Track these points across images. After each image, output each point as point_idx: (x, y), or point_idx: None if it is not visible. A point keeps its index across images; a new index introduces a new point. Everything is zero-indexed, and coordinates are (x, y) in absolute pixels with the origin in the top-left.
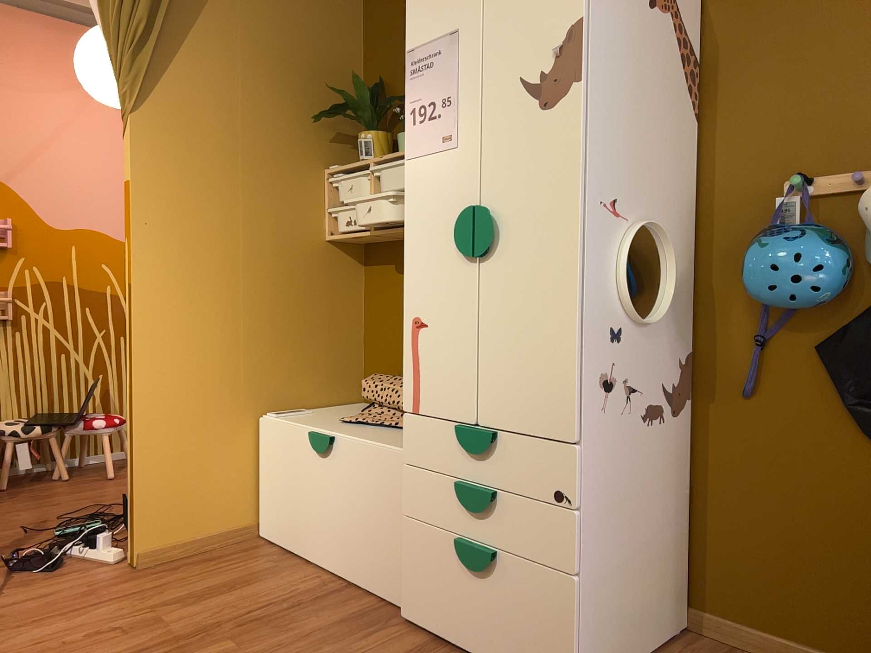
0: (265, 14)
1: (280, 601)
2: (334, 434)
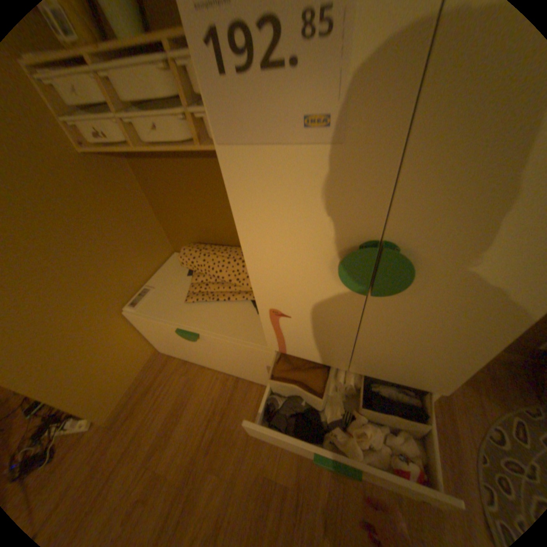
0: None
1: (212, 413)
2: (197, 329)
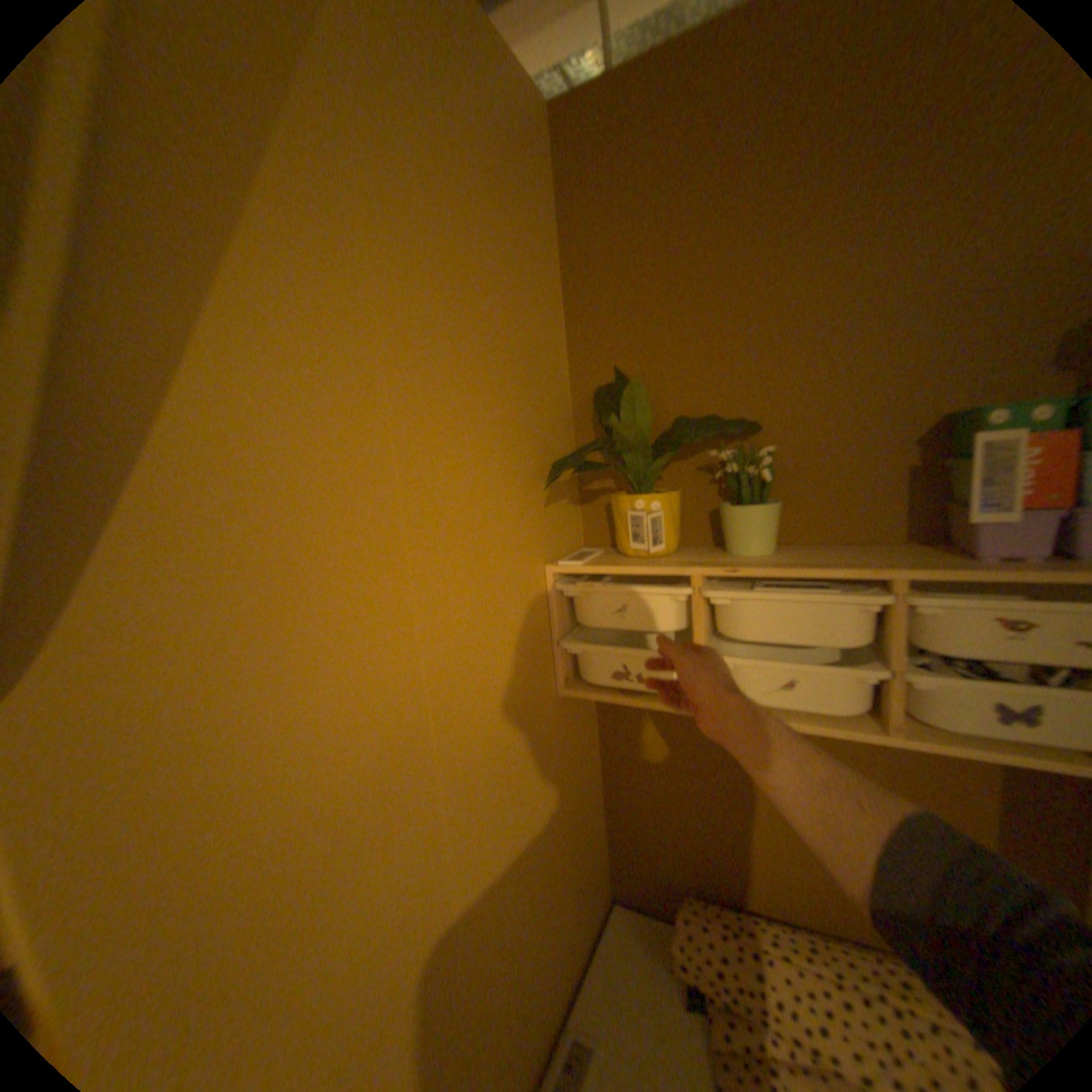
0: (416, 219)
1: None
2: None
